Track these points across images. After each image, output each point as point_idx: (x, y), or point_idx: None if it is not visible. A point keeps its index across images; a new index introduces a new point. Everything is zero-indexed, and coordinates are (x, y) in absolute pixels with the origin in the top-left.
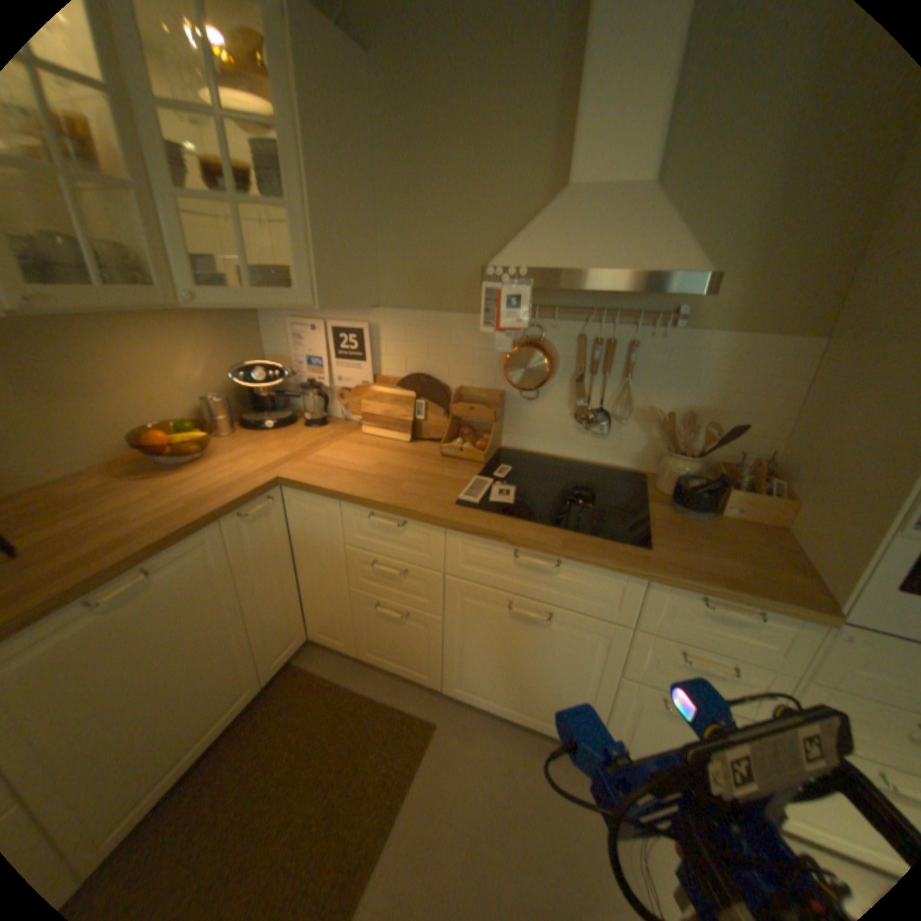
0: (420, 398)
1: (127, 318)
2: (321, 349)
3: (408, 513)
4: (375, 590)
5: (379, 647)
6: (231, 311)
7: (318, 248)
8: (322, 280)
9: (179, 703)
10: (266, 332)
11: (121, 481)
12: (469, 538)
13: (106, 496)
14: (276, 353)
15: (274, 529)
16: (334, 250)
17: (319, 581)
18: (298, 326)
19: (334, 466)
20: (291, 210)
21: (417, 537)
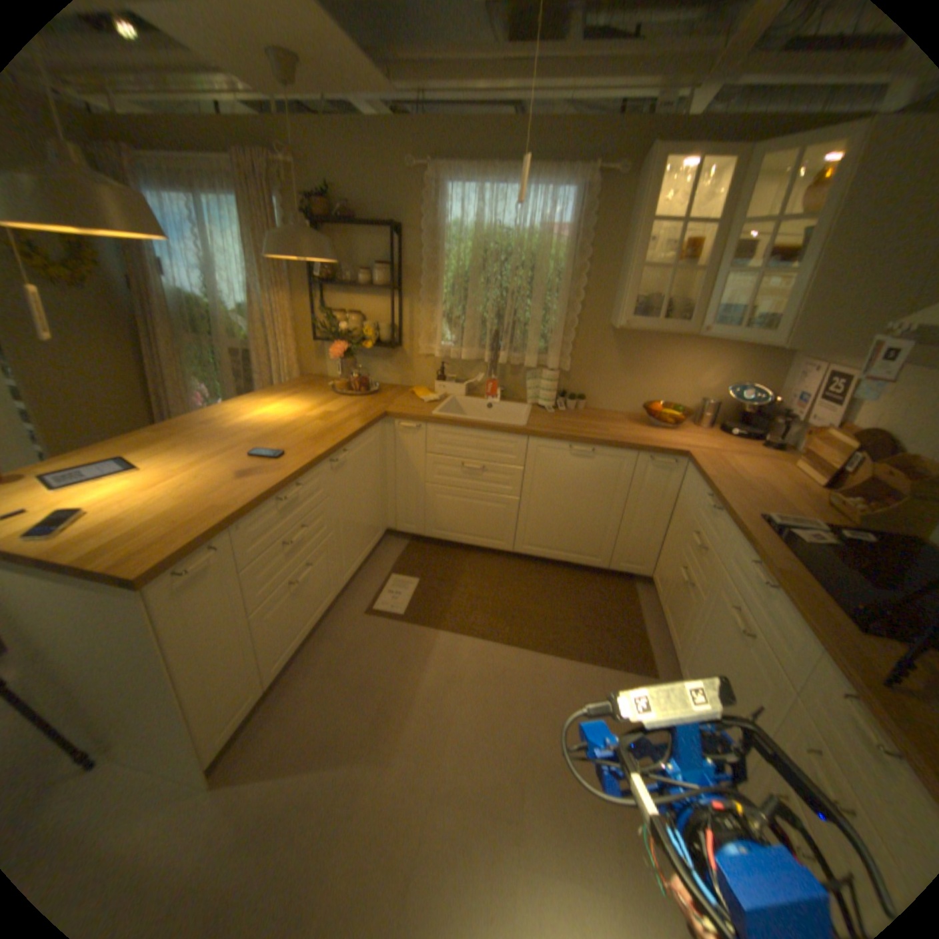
0: (864, 454)
1: (692, 341)
2: (823, 390)
3: (724, 501)
4: (690, 558)
5: (673, 606)
6: (773, 348)
7: (817, 303)
8: (807, 328)
9: (573, 525)
10: (795, 369)
11: (629, 421)
12: (745, 540)
13: (616, 423)
14: (792, 387)
15: (670, 485)
16: (840, 305)
17: (674, 537)
18: (811, 367)
19: (730, 466)
20: (804, 276)
21: (723, 526)
